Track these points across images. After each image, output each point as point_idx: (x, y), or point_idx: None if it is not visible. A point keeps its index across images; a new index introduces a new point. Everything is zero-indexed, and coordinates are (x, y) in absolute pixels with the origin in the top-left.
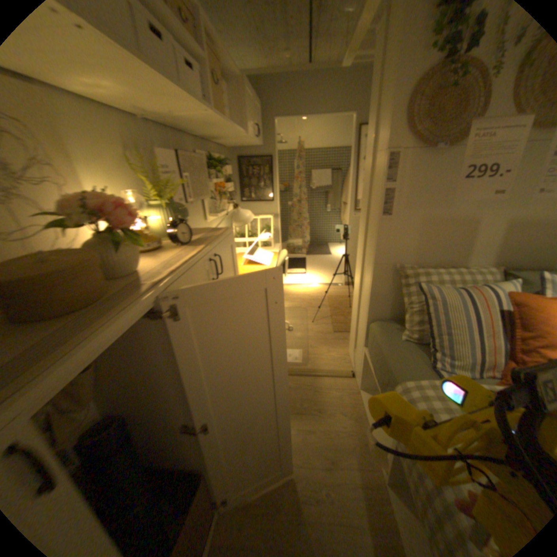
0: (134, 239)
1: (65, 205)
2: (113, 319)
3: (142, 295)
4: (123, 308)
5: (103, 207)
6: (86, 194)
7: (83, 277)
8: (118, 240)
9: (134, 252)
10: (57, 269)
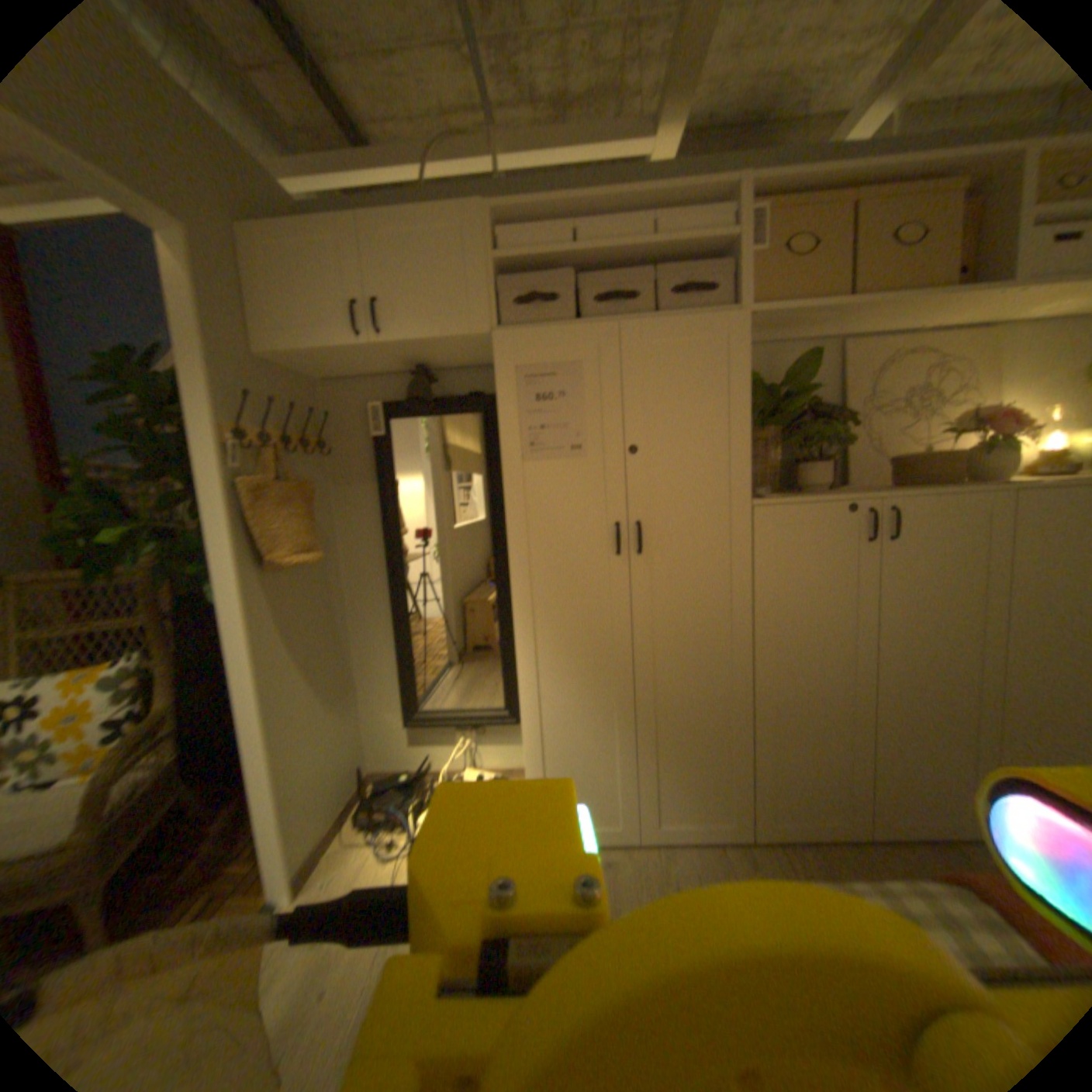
0: (1009, 447)
1: (961, 418)
2: (945, 489)
3: (982, 486)
4: (958, 487)
5: (989, 419)
6: (981, 410)
7: (943, 464)
8: (994, 449)
9: (1007, 462)
10: (928, 455)
